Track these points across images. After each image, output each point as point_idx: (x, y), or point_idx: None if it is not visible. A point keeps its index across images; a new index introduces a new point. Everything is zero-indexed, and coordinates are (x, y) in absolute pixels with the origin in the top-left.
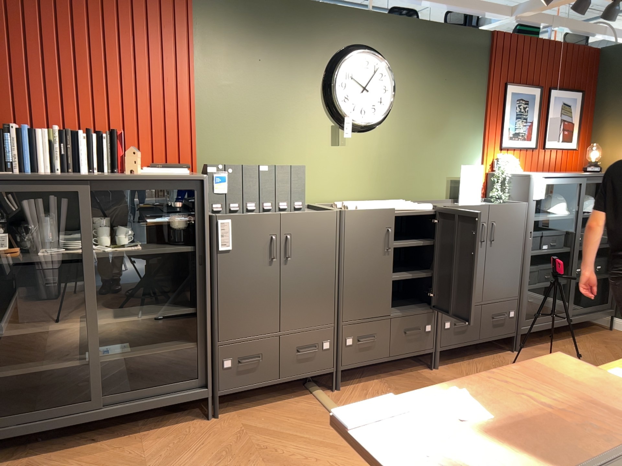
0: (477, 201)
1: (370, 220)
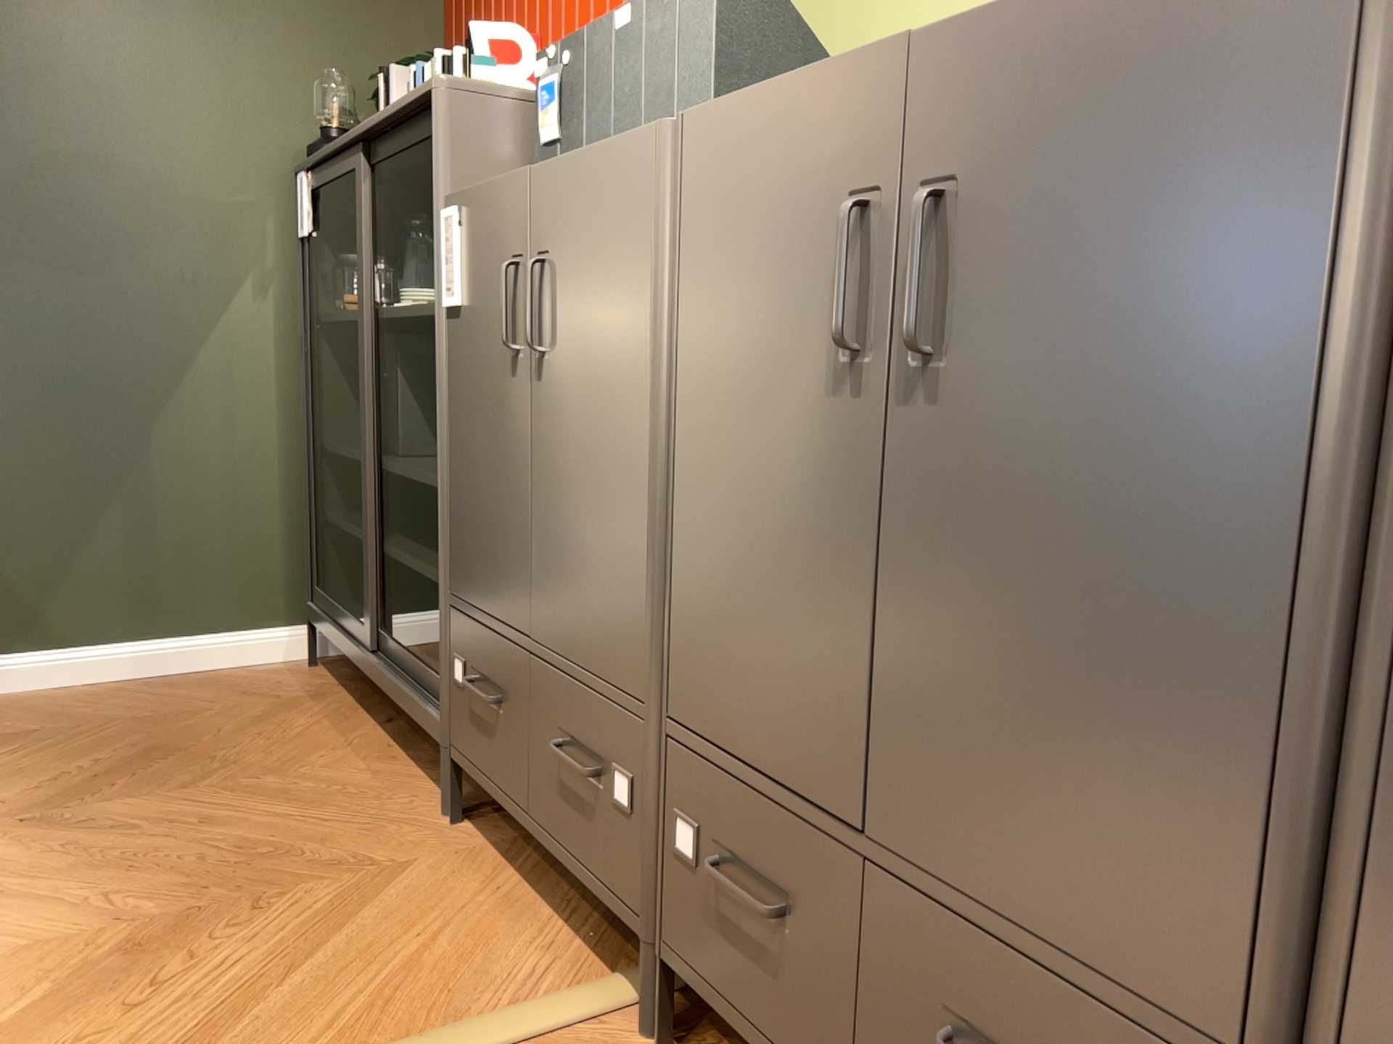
0: None
1: (771, 151)
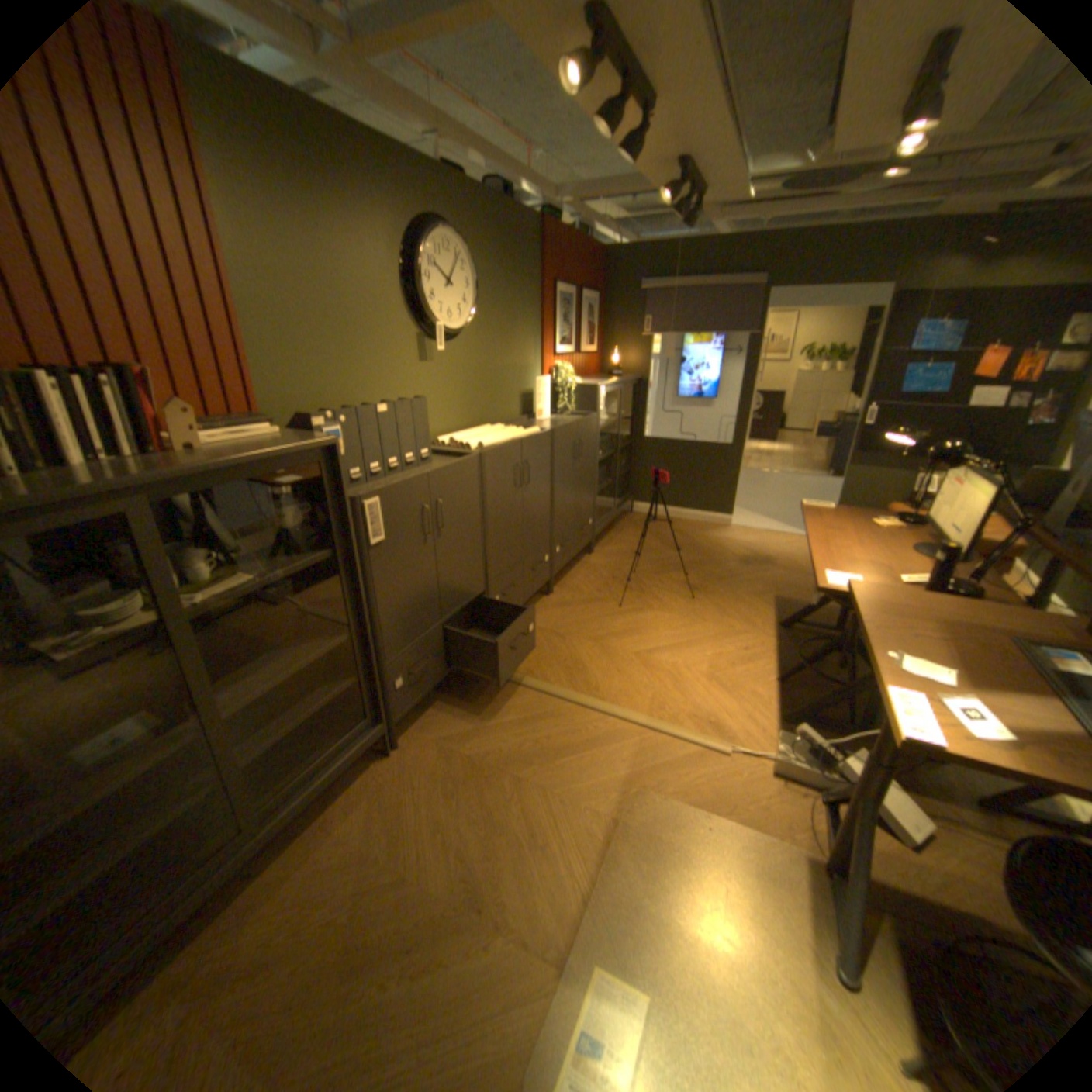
0: (547, 416)
1: (503, 459)
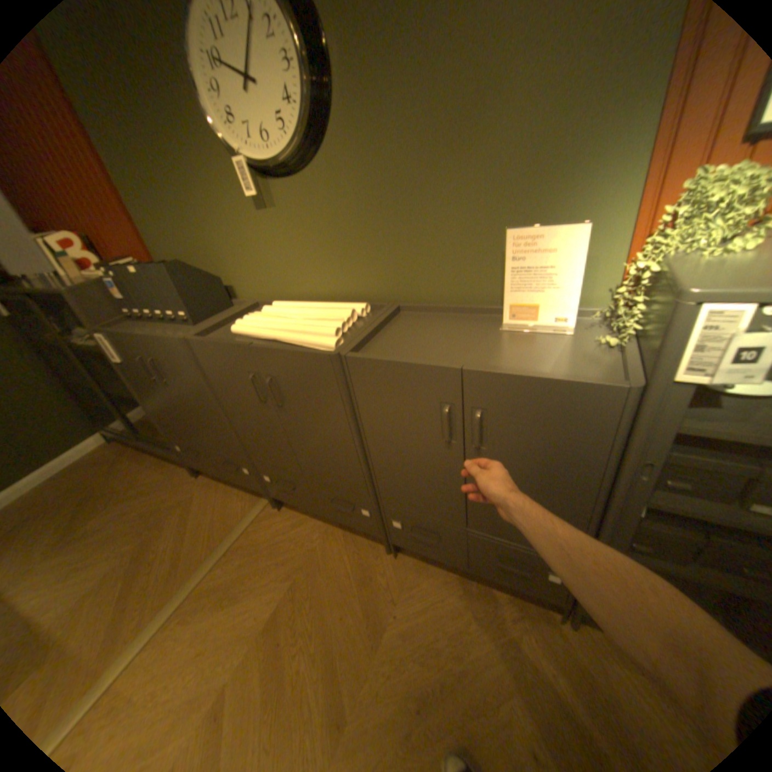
0: (559, 324)
1: (222, 356)
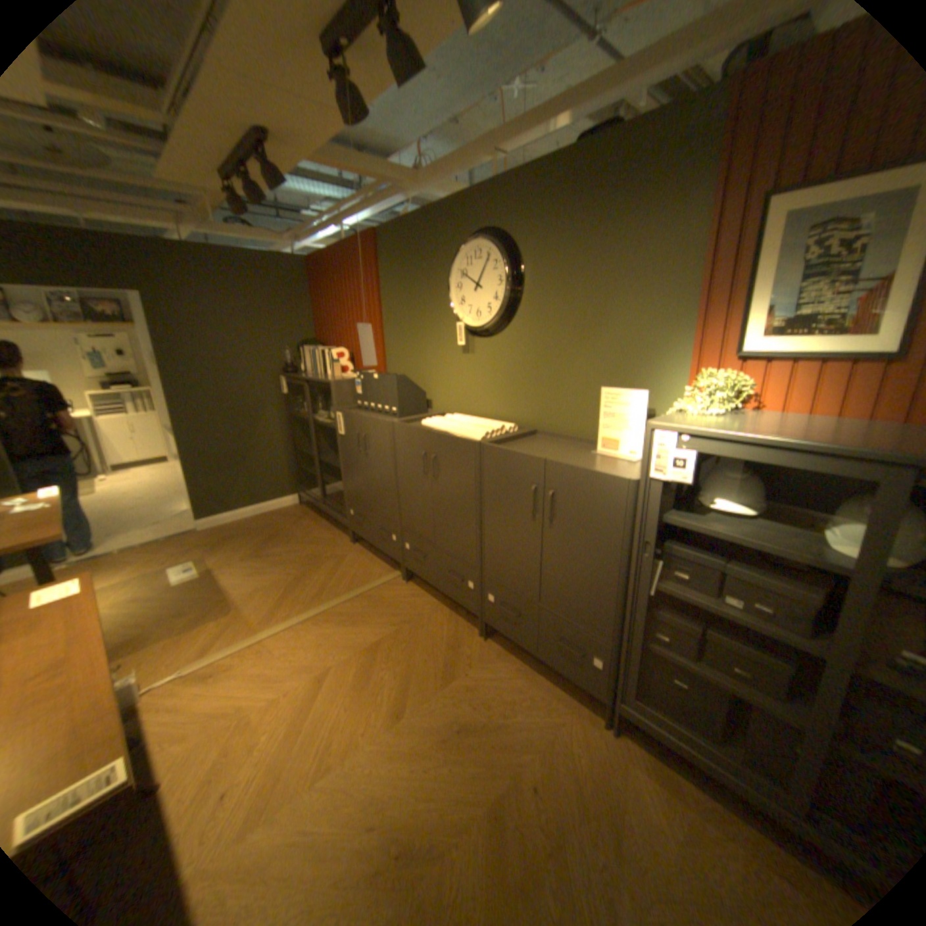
0: (632, 456)
1: (410, 437)
